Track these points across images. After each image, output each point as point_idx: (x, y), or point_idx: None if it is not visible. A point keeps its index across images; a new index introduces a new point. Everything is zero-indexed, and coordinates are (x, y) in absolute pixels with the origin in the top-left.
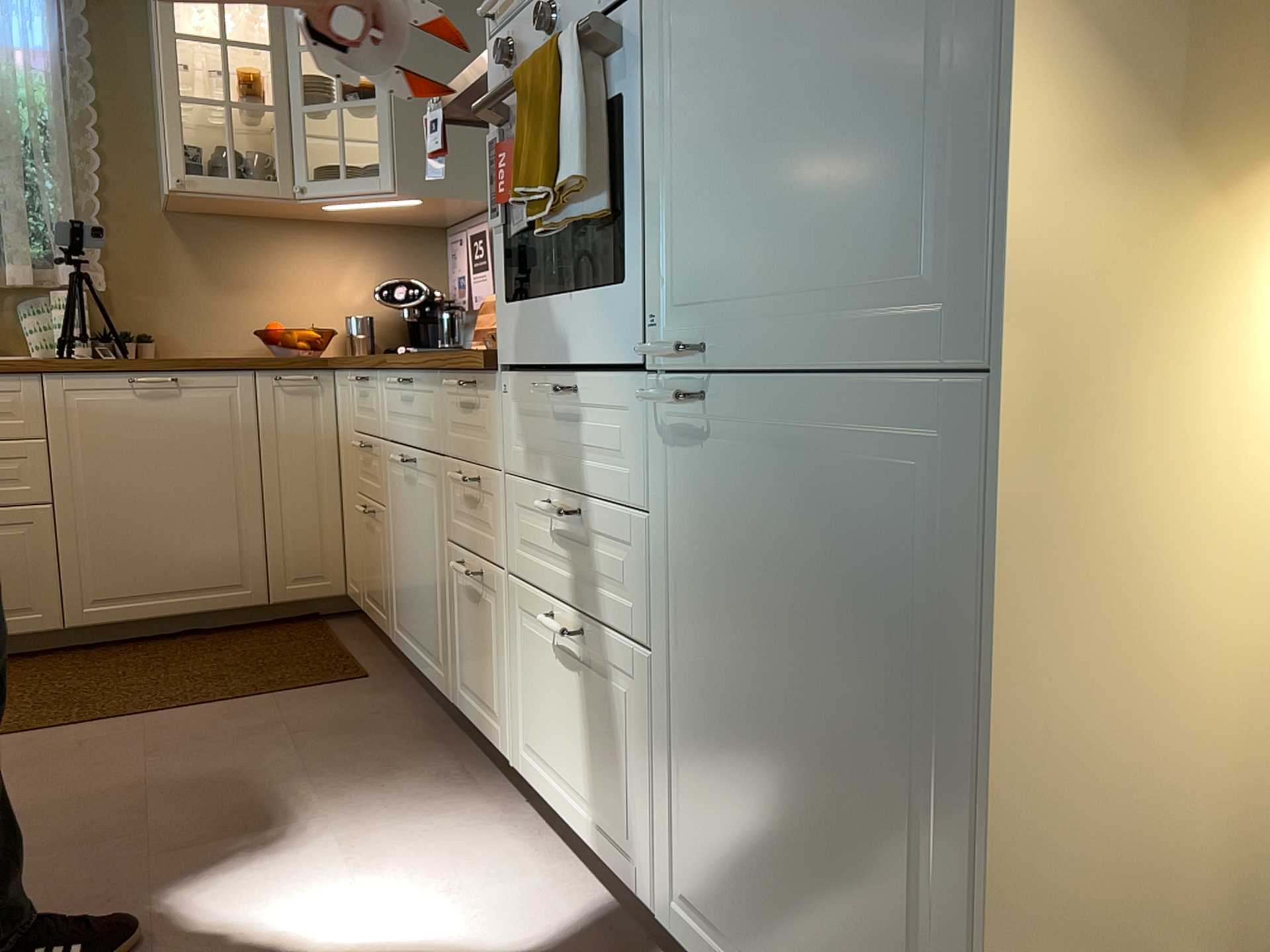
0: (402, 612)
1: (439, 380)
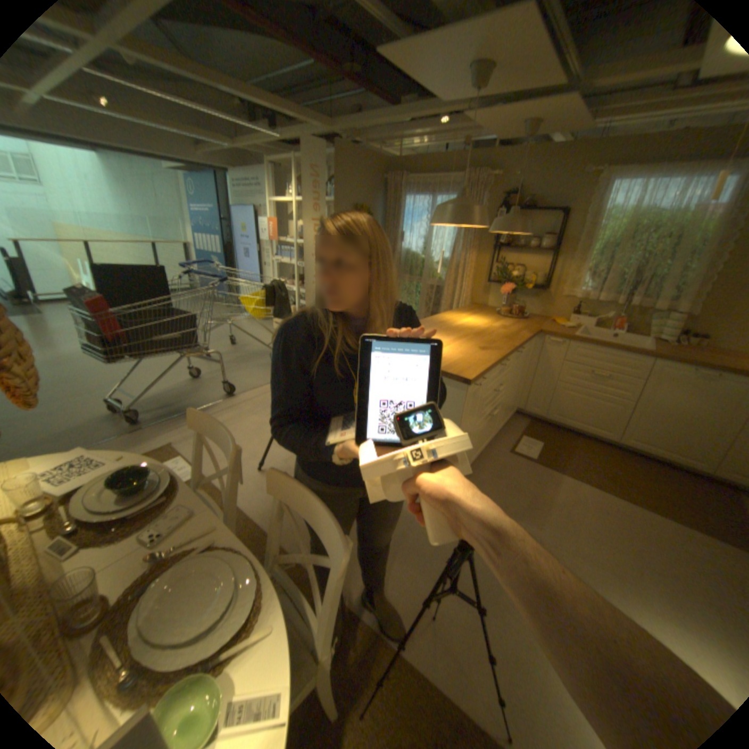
0: None
1: None
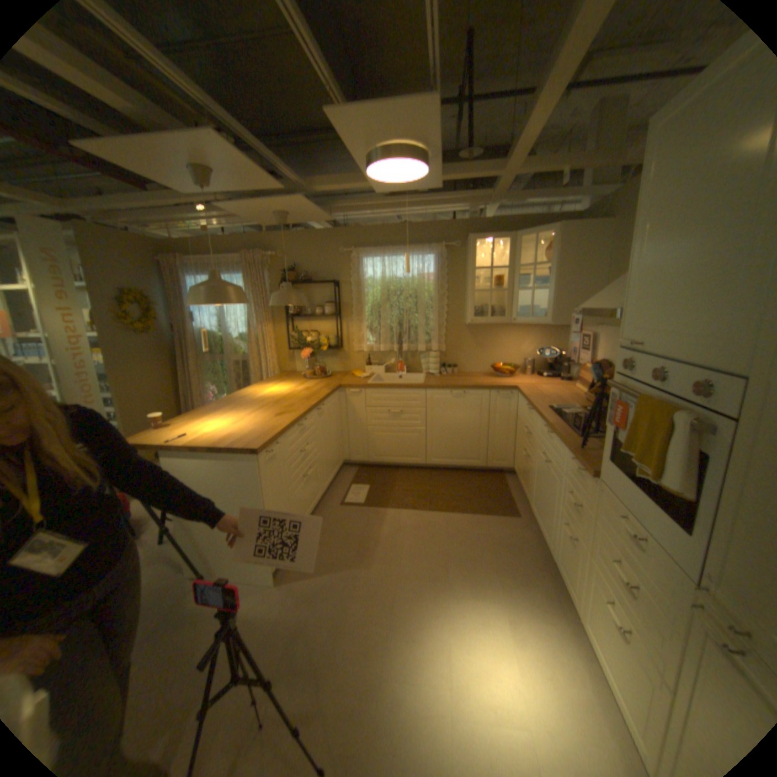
0: (536, 503)
1: (566, 448)
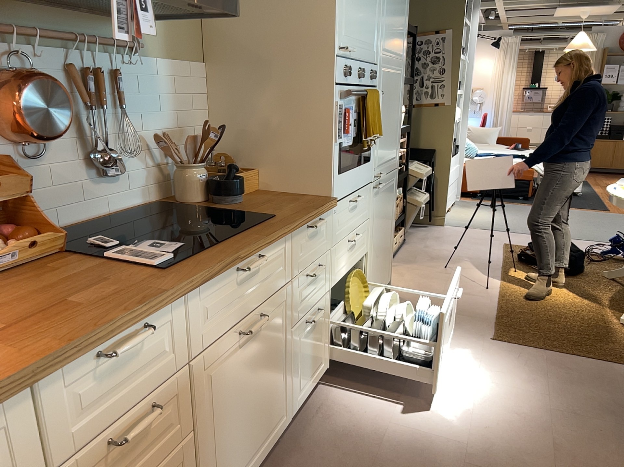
0: None
1: (292, 235)
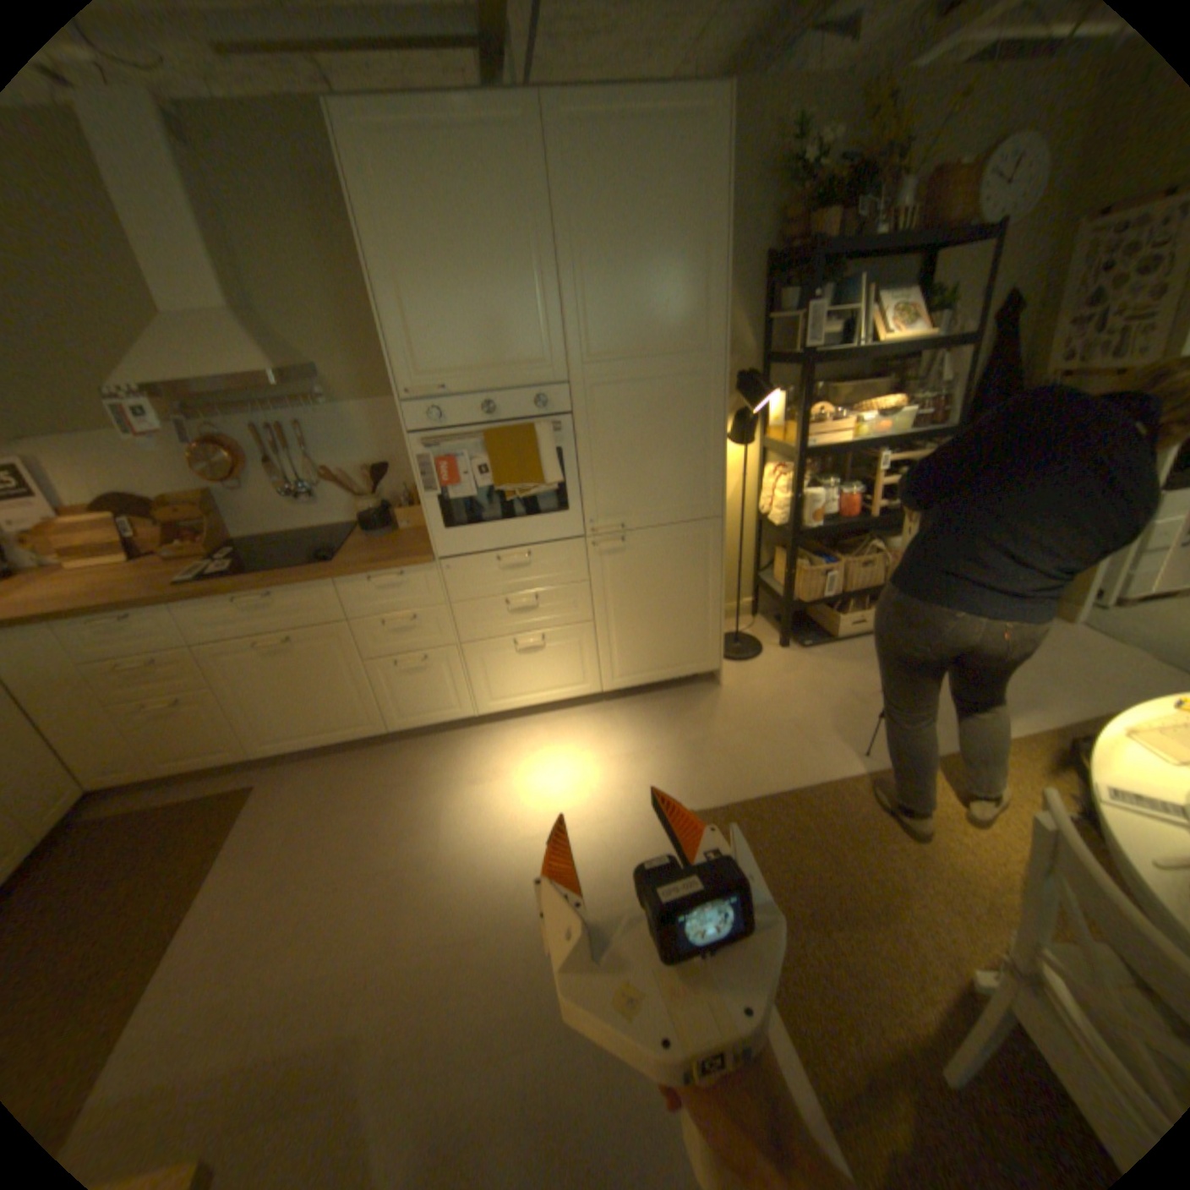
0: (272, 733)
1: (332, 583)
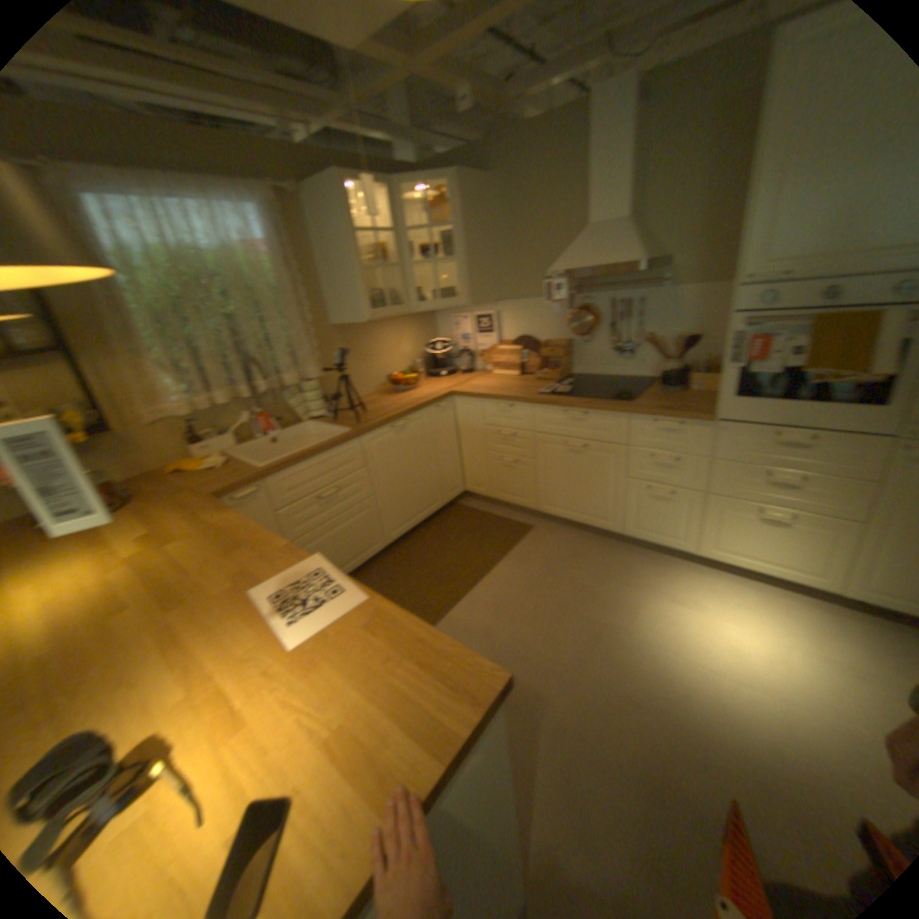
0: (553, 501)
1: (626, 417)
